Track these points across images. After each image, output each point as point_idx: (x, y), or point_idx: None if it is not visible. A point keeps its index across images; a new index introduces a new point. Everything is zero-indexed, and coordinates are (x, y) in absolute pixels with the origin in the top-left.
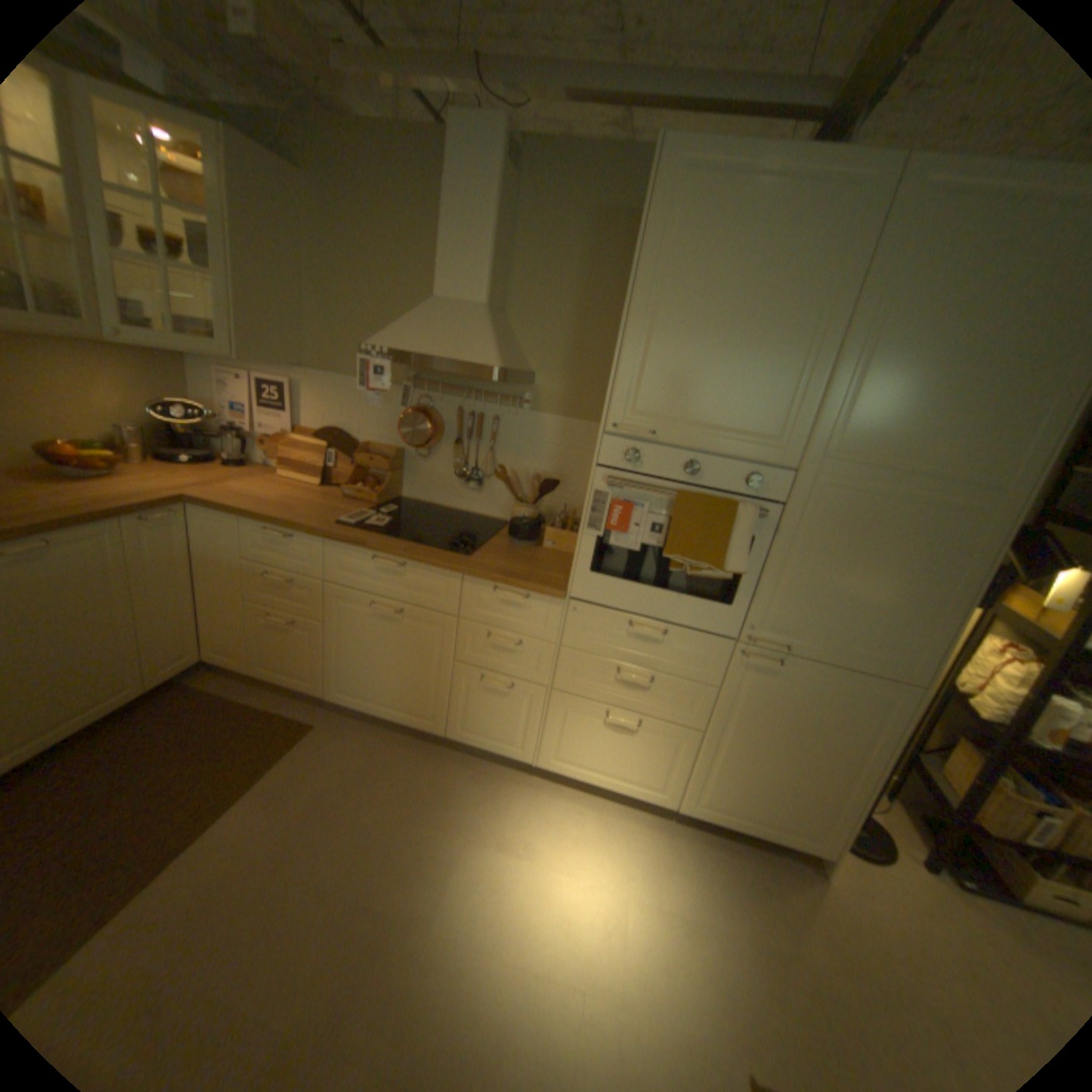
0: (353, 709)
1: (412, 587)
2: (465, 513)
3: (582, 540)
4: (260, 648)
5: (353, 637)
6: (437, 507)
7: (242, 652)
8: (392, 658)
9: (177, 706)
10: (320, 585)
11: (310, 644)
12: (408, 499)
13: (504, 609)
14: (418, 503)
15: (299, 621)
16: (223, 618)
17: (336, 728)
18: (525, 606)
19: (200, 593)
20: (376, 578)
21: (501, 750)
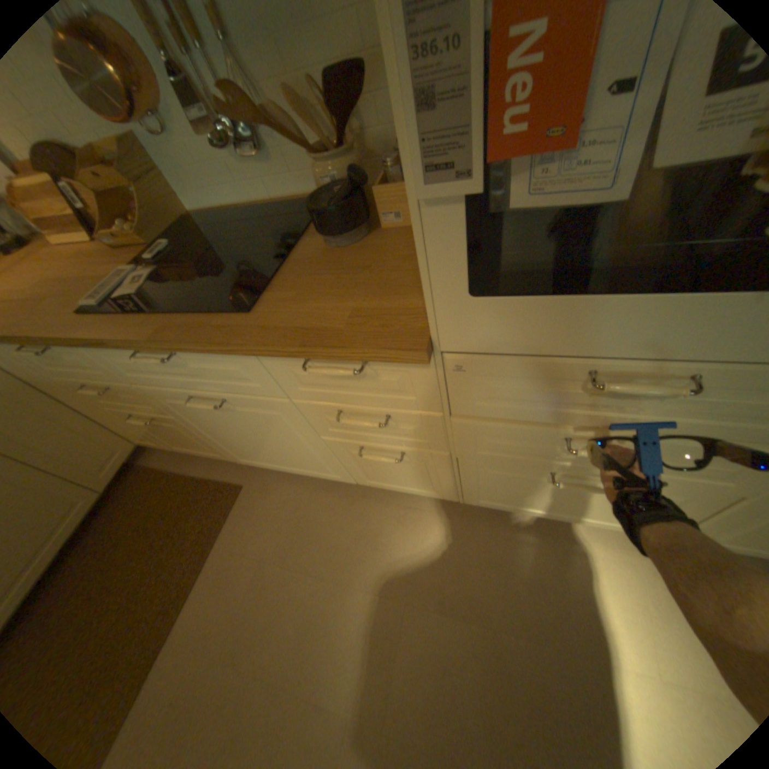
0: (264, 467)
1: (208, 376)
2: (267, 203)
3: (427, 220)
4: (156, 436)
5: (207, 425)
6: (231, 208)
7: (149, 438)
8: (258, 437)
9: (134, 490)
10: (130, 388)
11: (183, 431)
12: (195, 211)
13: (338, 382)
14: (208, 212)
15: (154, 417)
16: (108, 420)
17: (261, 481)
18: (368, 374)
19: (70, 406)
20: (165, 373)
21: (419, 492)
